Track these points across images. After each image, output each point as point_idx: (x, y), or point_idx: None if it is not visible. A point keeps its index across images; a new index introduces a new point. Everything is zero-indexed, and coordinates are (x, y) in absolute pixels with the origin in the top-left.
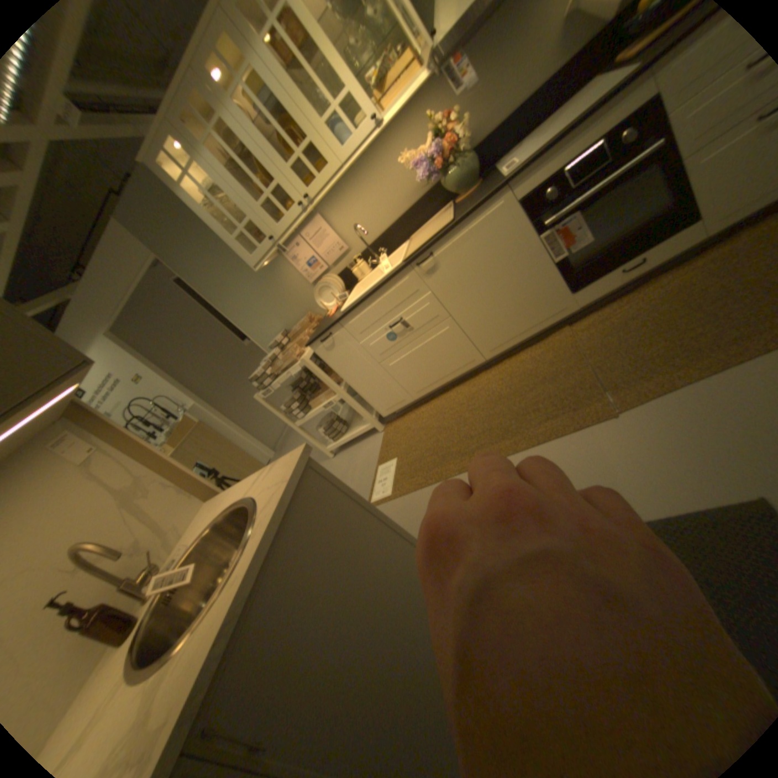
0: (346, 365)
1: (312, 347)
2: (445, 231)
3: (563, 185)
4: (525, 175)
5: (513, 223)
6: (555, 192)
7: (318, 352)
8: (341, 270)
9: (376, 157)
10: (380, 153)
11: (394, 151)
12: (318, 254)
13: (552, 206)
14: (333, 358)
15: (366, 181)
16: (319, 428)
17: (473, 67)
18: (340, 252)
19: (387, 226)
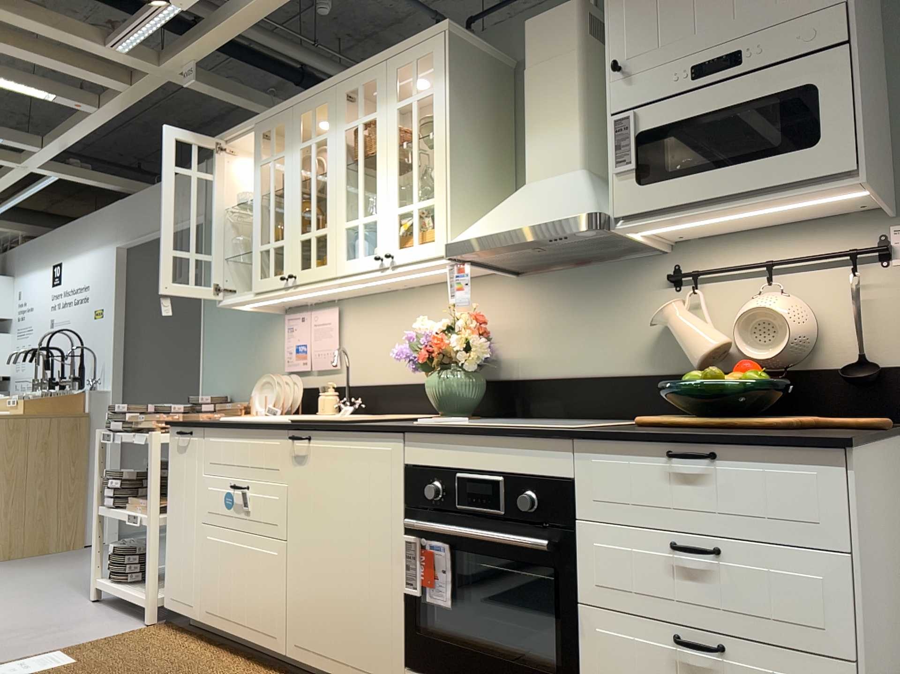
0: (177, 488)
1: (170, 431)
2: (326, 427)
3: (447, 494)
4: (420, 441)
5: (386, 488)
6: (430, 493)
7: (169, 441)
8: (307, 385)
9: (418, 302)
10: (424, 301)
11: (436, 311)
12: (308, 347)
13: (429, 509)
14: (174, 464)
15: (395, 316)
16: (115, 543)
17: (549, 296)
18: (326, 365)
19: (384, 383)
